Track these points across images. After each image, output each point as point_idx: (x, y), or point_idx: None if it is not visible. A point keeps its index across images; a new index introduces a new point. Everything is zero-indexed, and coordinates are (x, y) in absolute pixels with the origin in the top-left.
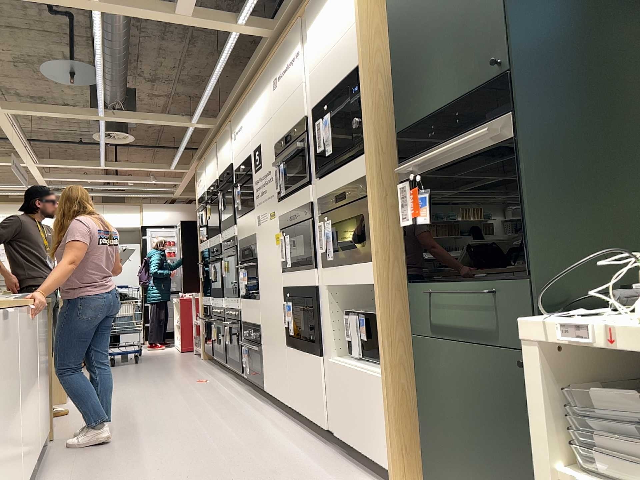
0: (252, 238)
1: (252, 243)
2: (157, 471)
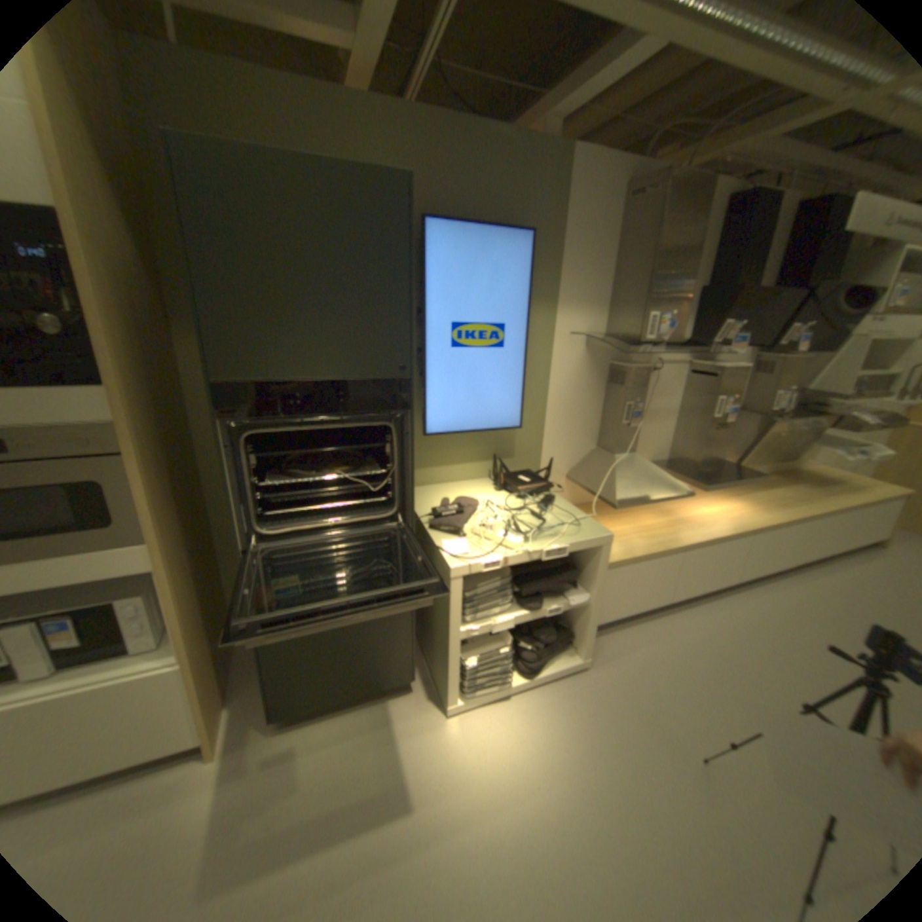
0: None
1: None
2: None
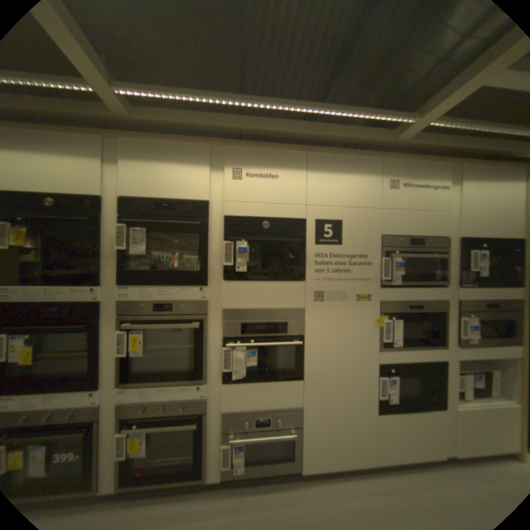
0: (289, 312)
1: (288, 318)
2: None
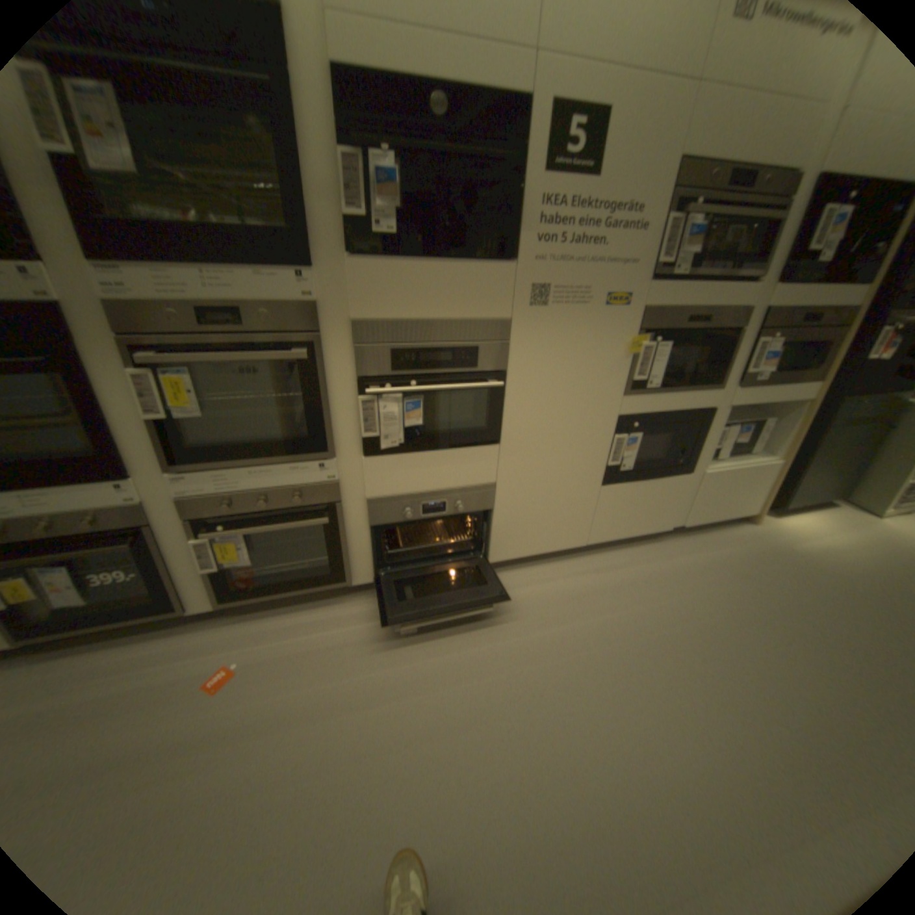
0: (482, 328)
1: (480, 340)
2: (780, 683)
